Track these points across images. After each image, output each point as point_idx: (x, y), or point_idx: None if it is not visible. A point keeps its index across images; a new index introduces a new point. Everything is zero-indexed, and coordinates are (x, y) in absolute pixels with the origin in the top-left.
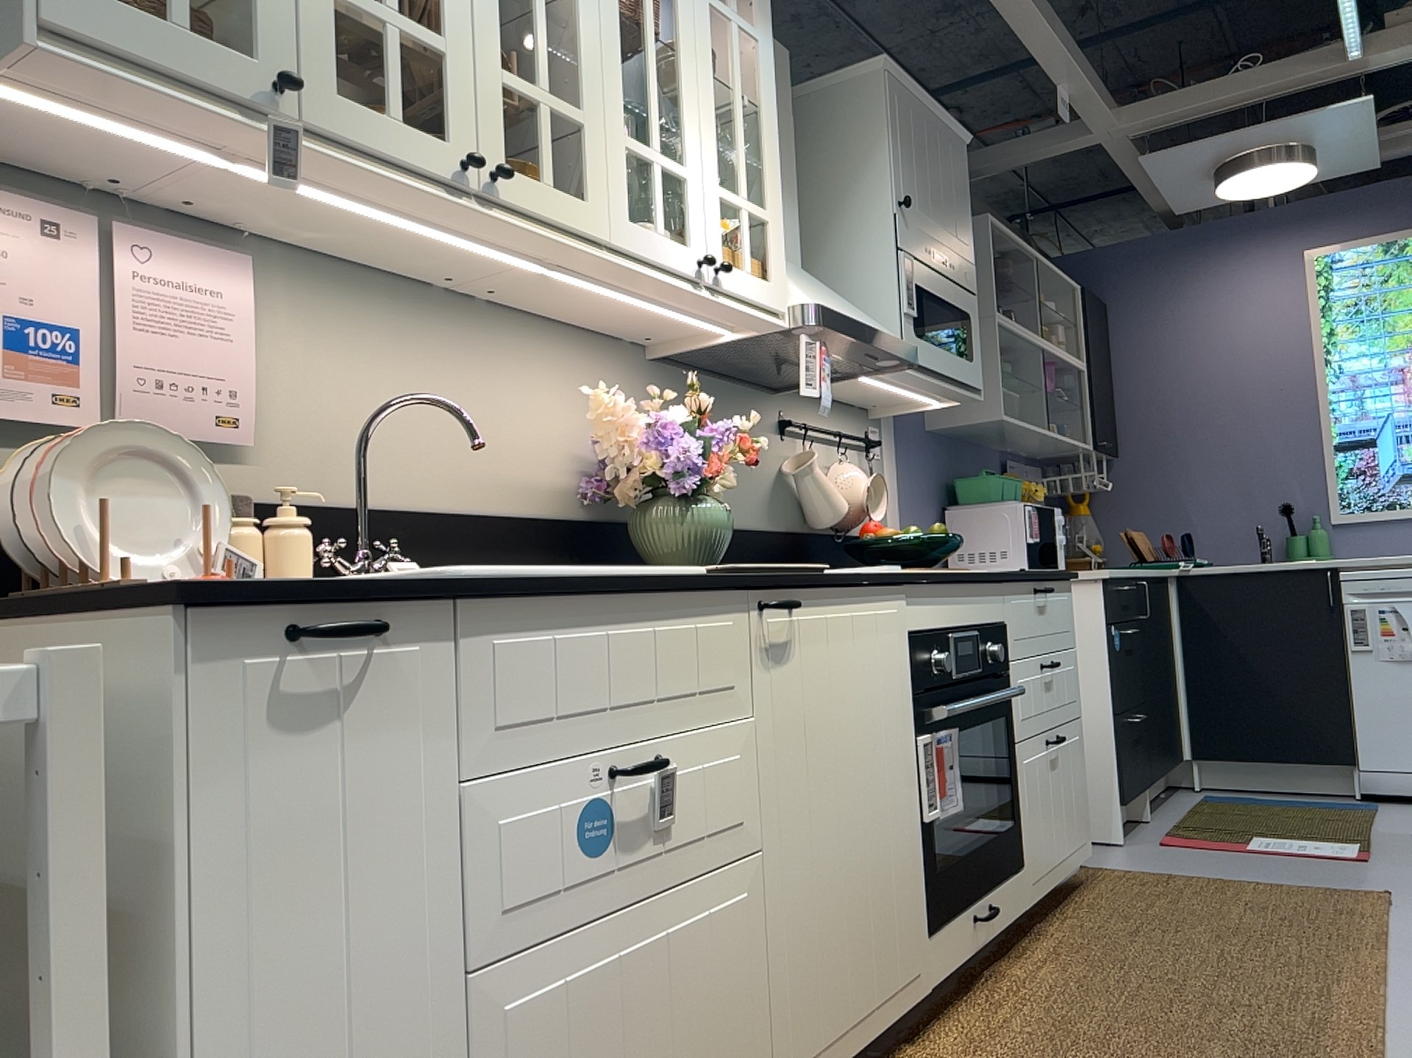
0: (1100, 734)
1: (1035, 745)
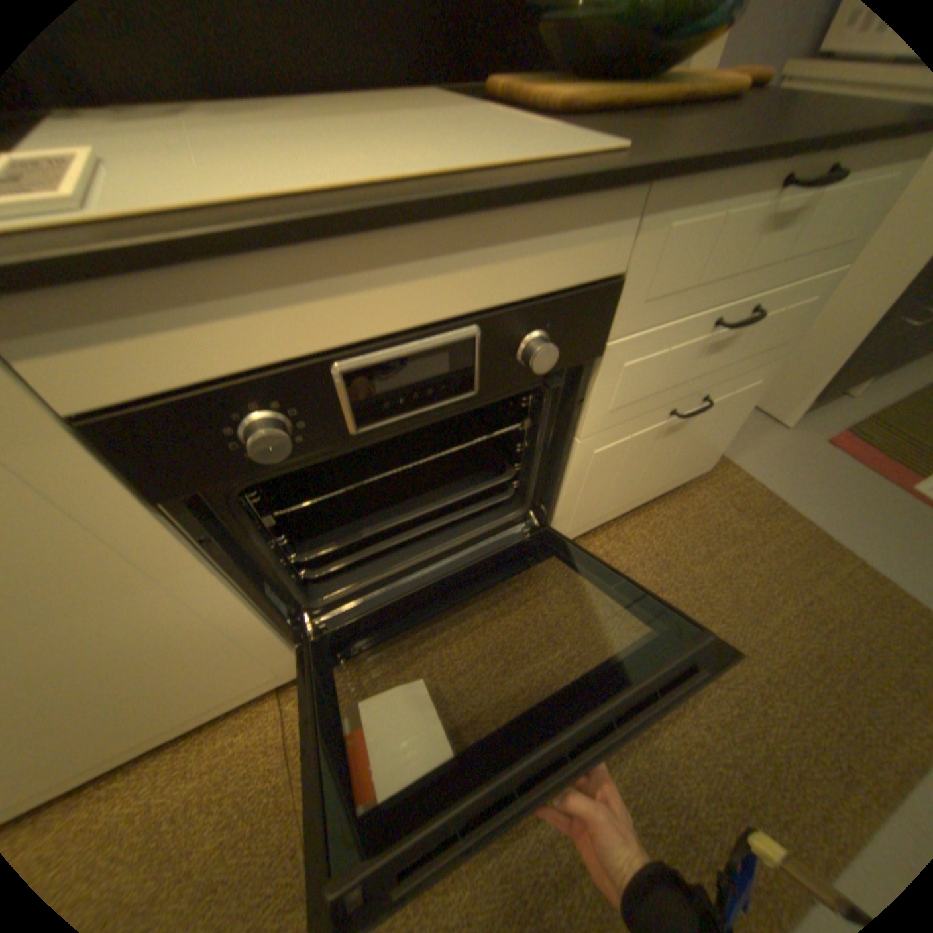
0: (846, 331)
1: (635, 425)
